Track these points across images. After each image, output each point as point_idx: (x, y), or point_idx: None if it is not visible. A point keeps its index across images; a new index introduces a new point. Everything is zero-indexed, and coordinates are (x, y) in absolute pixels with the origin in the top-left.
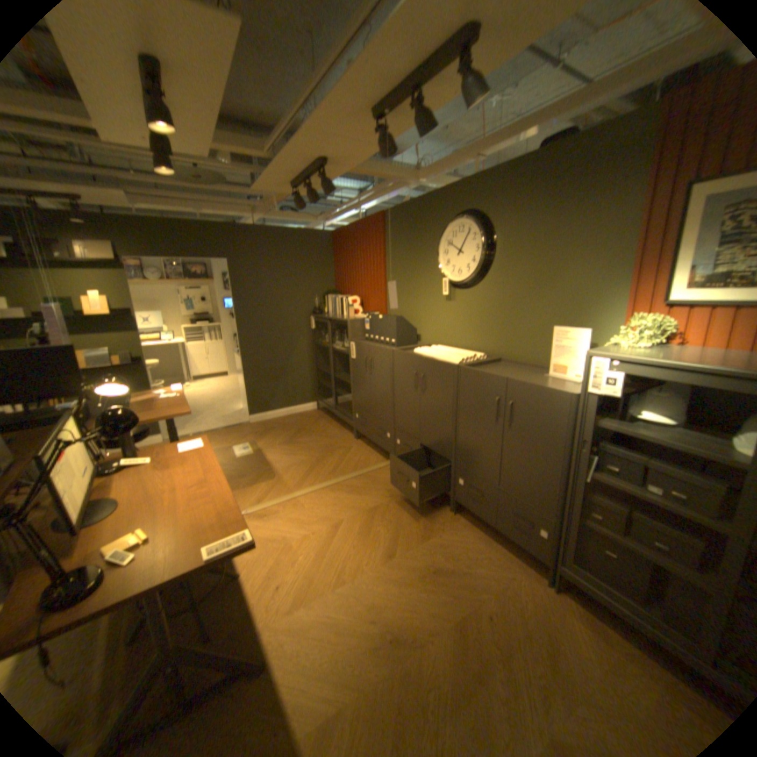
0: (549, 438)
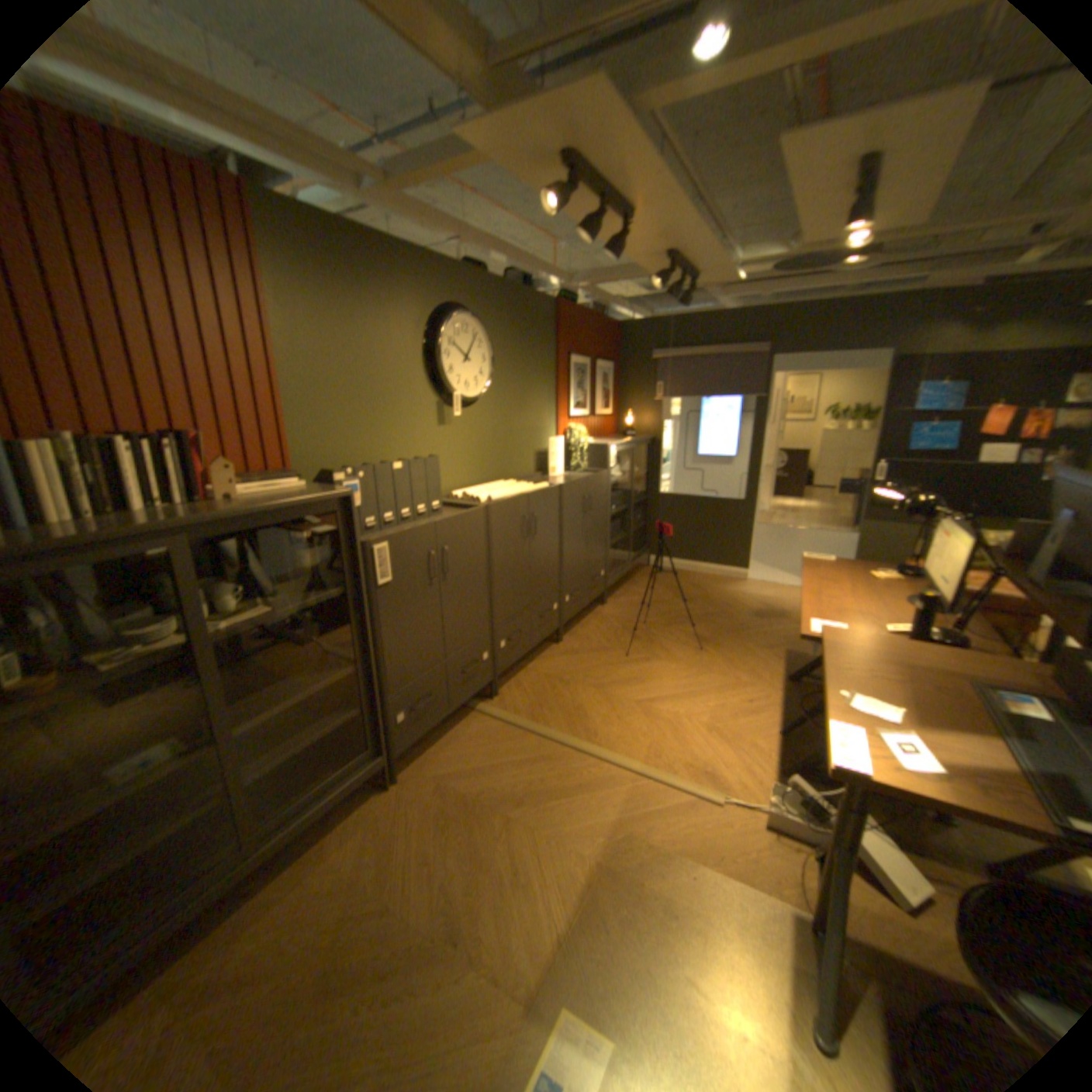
0: (602, 506)
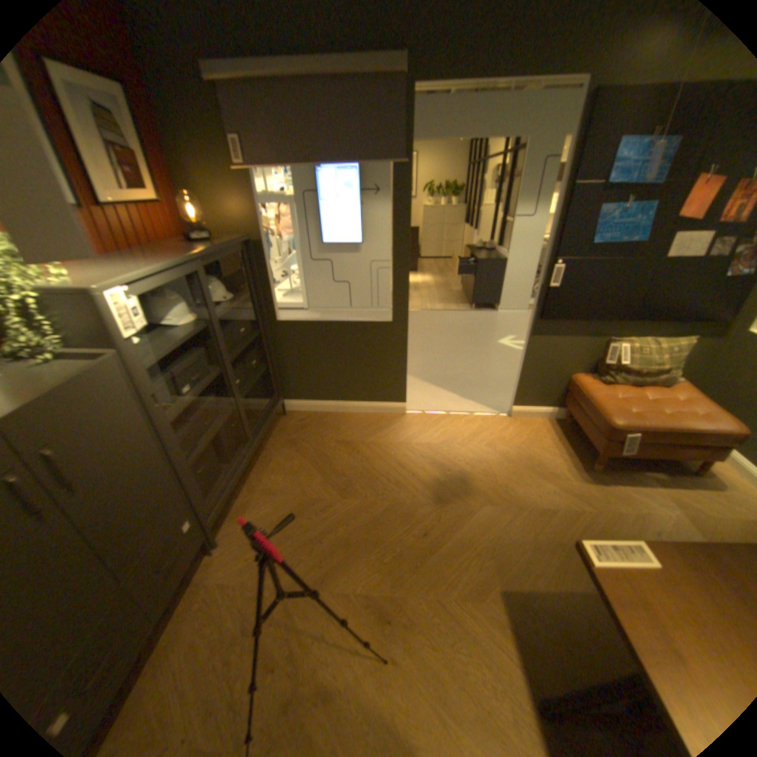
0: (129, 430)
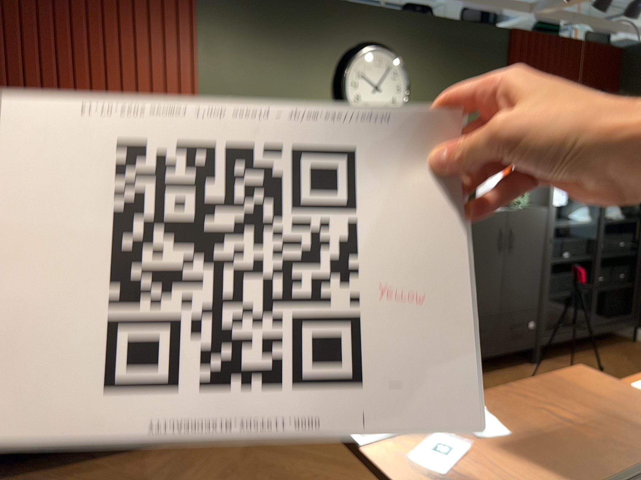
0: (536, 246)
